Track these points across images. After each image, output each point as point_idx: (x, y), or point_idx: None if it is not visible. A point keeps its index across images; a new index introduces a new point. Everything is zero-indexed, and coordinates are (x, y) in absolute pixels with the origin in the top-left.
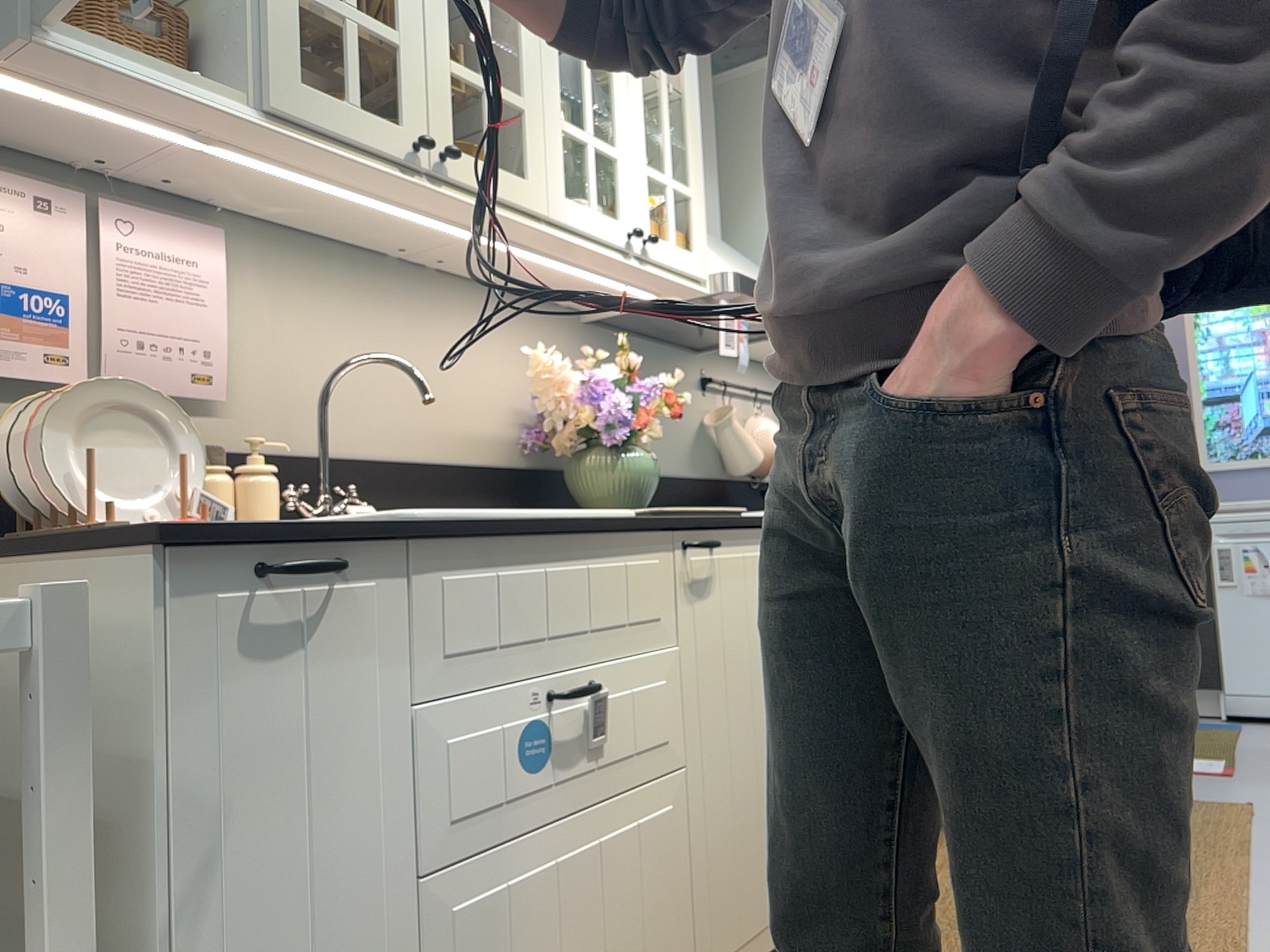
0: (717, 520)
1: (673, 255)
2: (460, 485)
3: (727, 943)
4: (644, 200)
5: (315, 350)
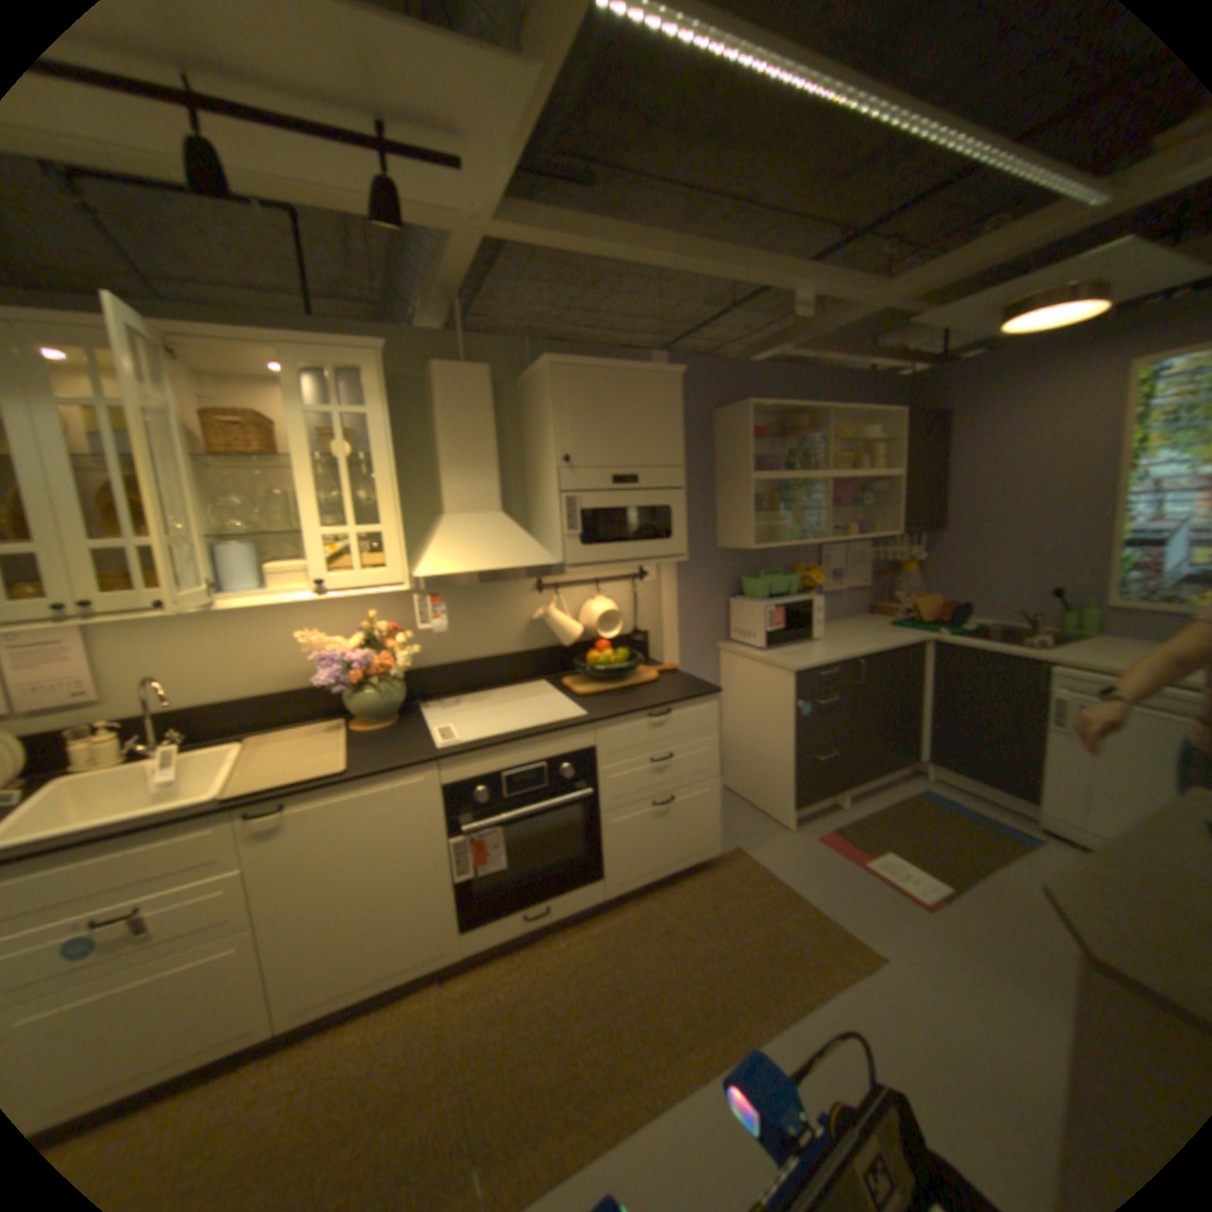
0: (286, 795)
1: (359, 582)
2: (288, 704)
3: (309, 1004)
4: (322, 556)
5: (168, 658)
